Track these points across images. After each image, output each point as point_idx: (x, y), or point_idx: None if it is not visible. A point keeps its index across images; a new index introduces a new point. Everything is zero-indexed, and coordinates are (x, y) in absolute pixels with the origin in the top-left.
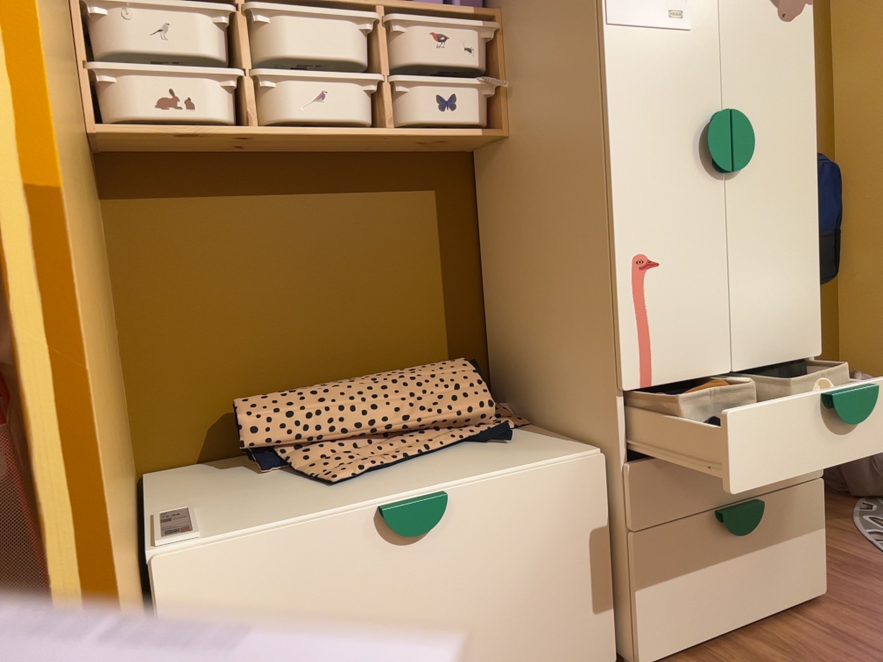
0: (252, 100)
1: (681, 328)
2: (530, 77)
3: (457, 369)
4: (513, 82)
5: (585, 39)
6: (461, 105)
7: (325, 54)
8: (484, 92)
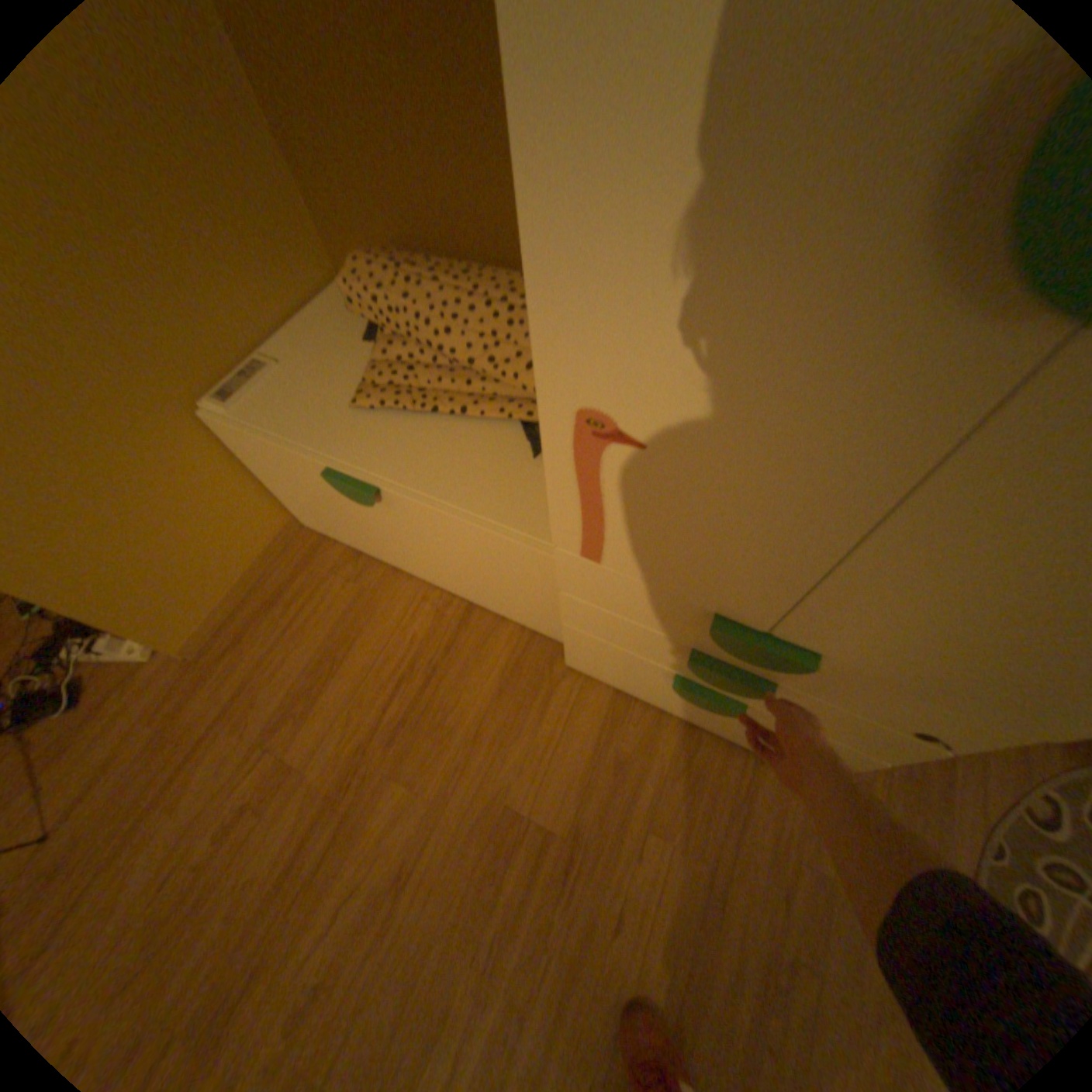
0: None
1: (671, 543)
2: None
3: None
4: None
5: None
6: None
7: None
8: None
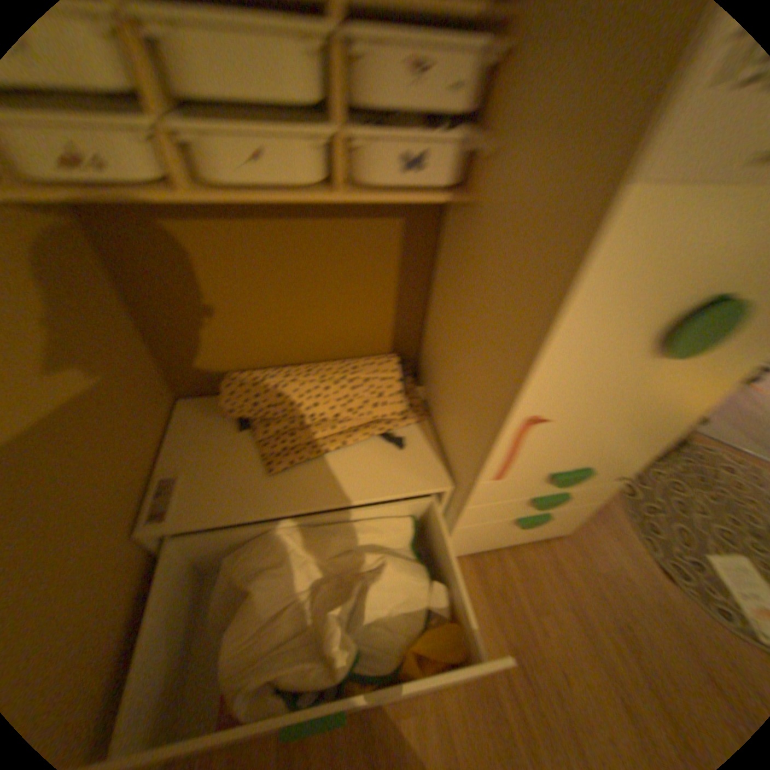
0: (172, 155)
1: (544, 452)
2: (519, 152)
3: (386, 374)
4: (503, 137)
5: (595, 172)
6: (430, 163)
7: (259, 85)
8: (465, 144)
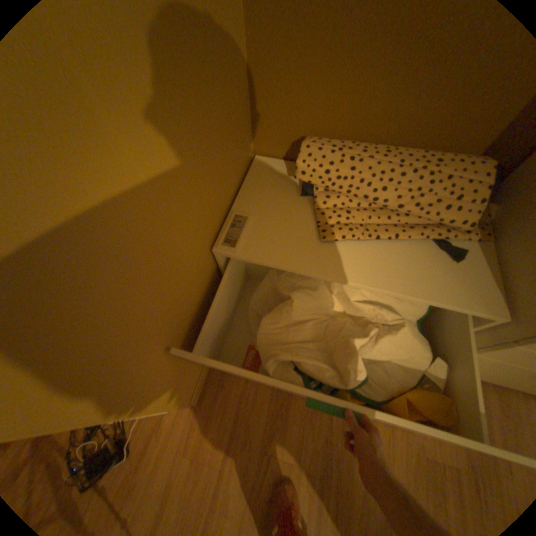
0: None
1: None
2: None
3: (475, 176)
4: None
5: None
6: None
7: None
8: None
